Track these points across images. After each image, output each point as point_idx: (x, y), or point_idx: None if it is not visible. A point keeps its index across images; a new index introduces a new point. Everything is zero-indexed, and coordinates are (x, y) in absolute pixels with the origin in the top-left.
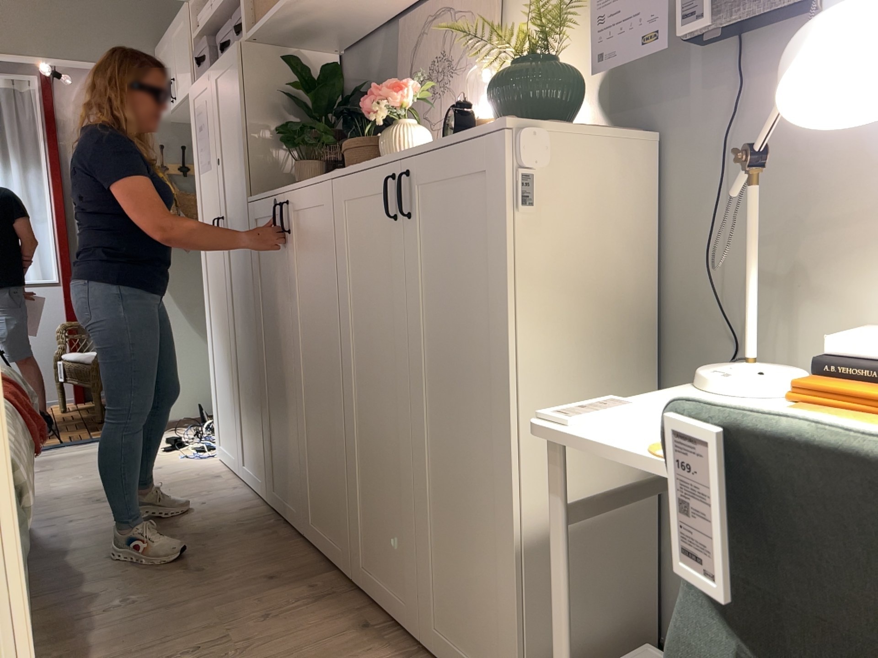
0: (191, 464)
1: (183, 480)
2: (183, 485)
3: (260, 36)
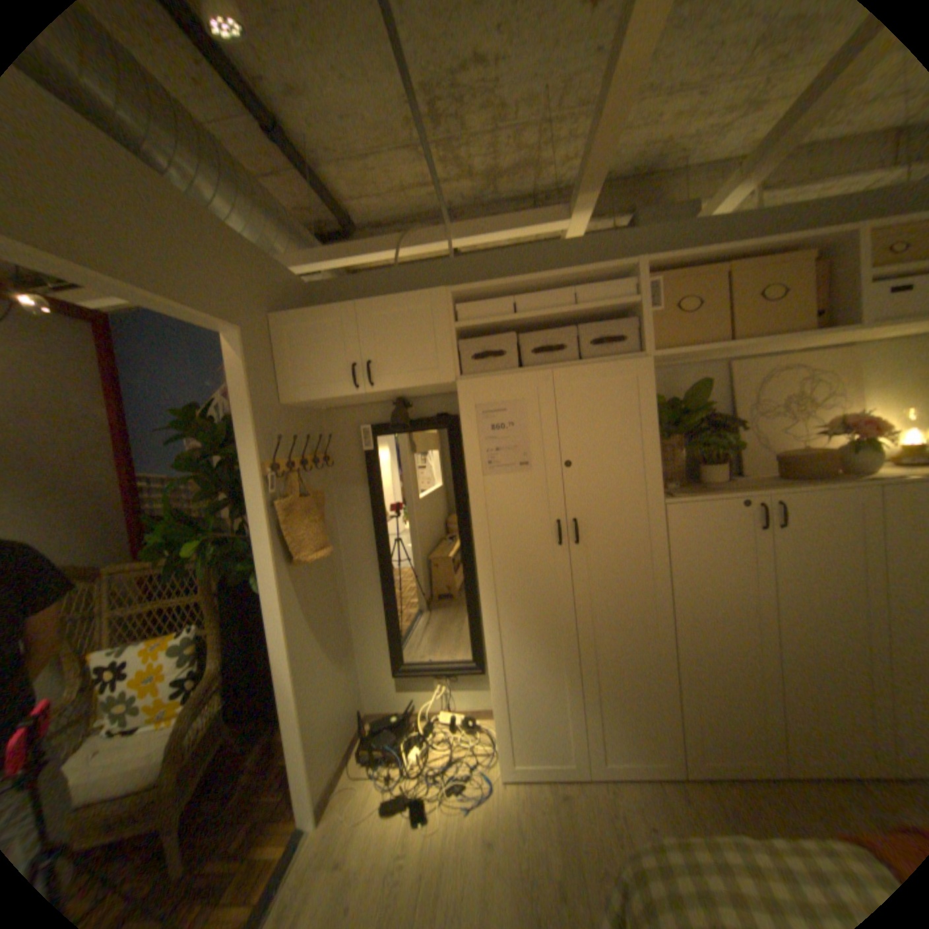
0: (500, 811)
1: (559, 832)
2: (578, 836)
3: (665, 357)
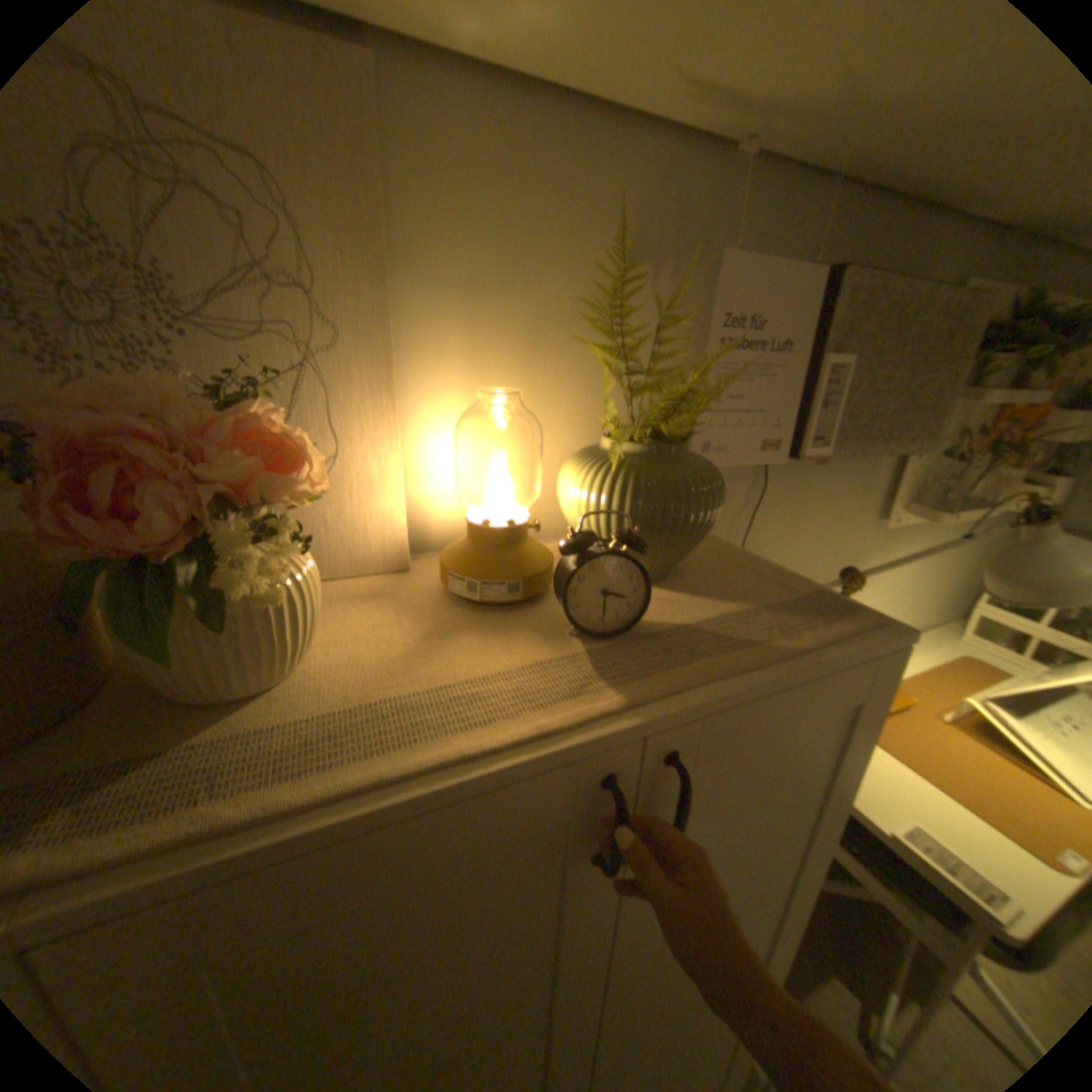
0: None
1: None
2: None
3: None
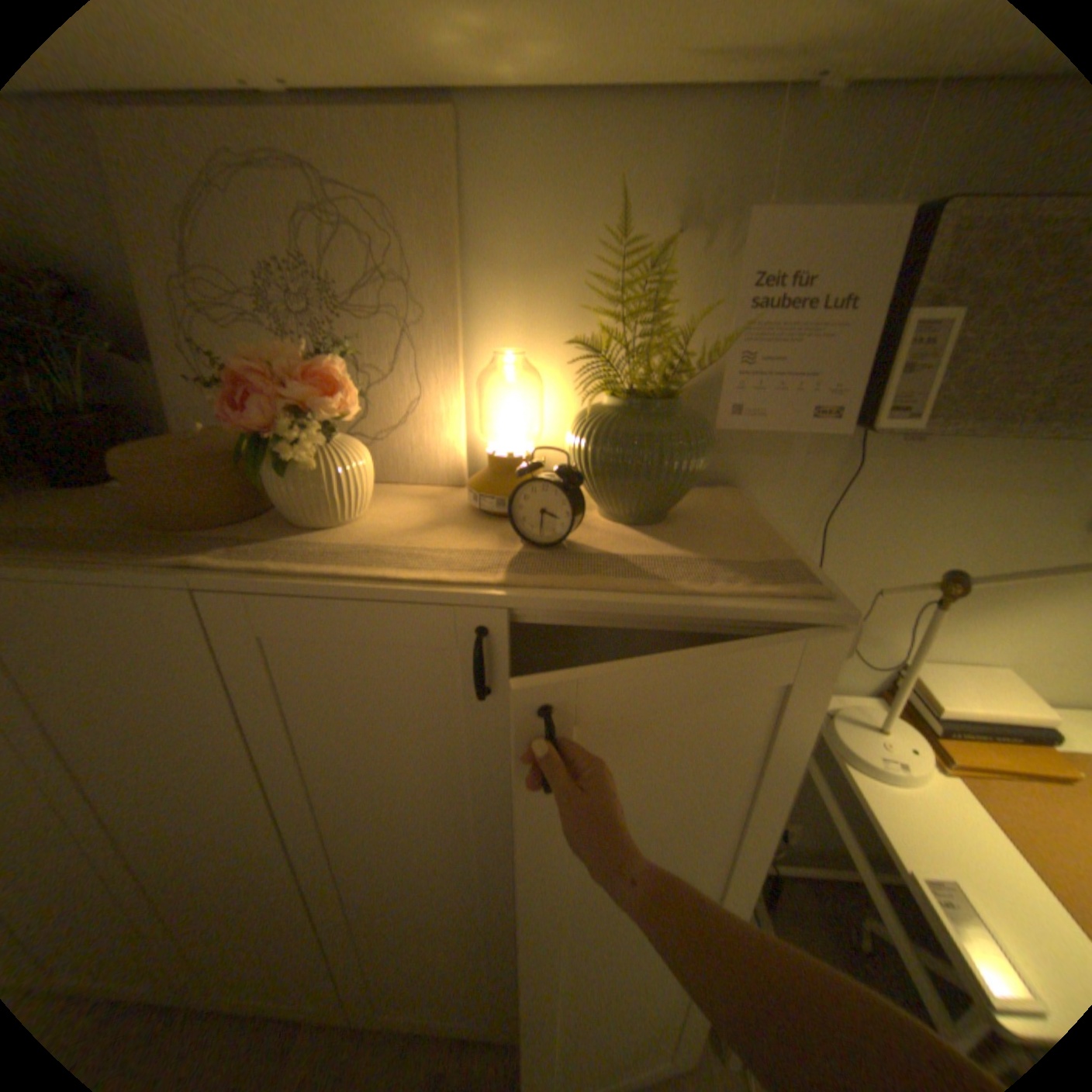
0: None
1: None
2: None
3: None
